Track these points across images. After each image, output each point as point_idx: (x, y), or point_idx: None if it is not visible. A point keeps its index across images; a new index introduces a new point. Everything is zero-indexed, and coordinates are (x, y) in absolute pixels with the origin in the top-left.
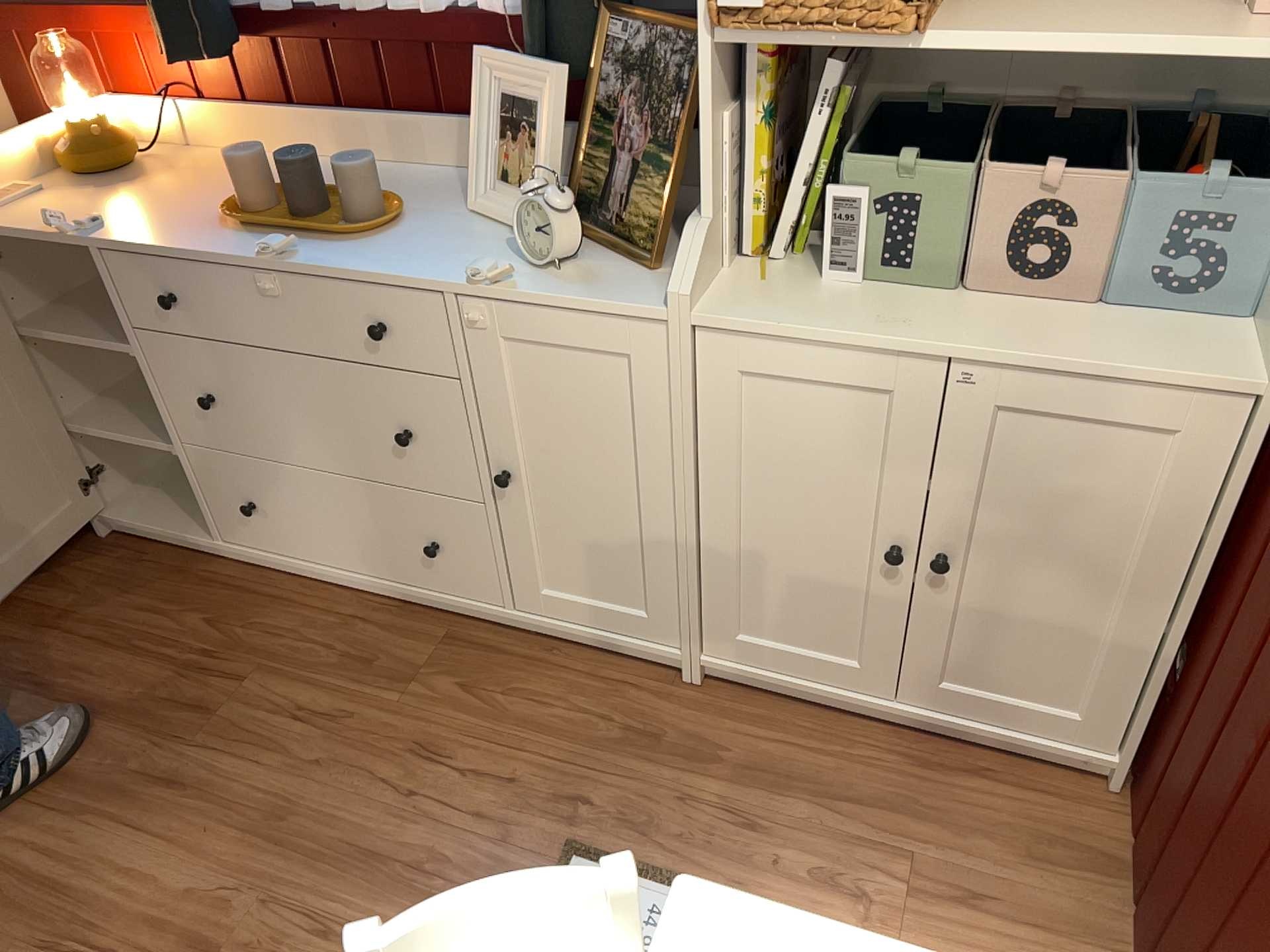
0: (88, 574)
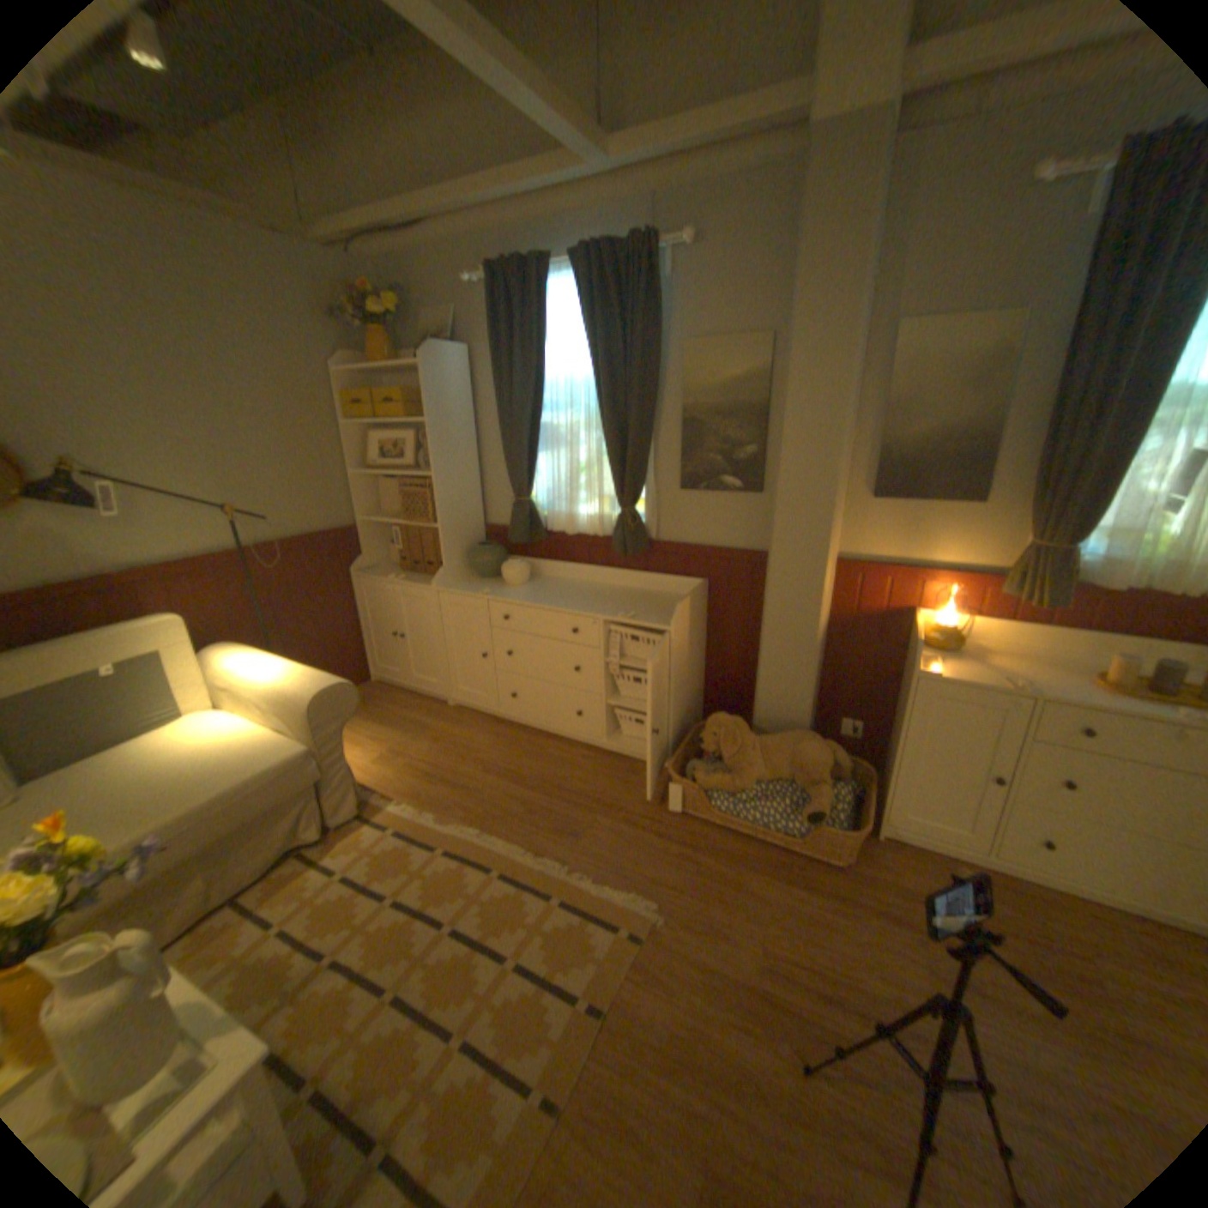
0: (896, 867)
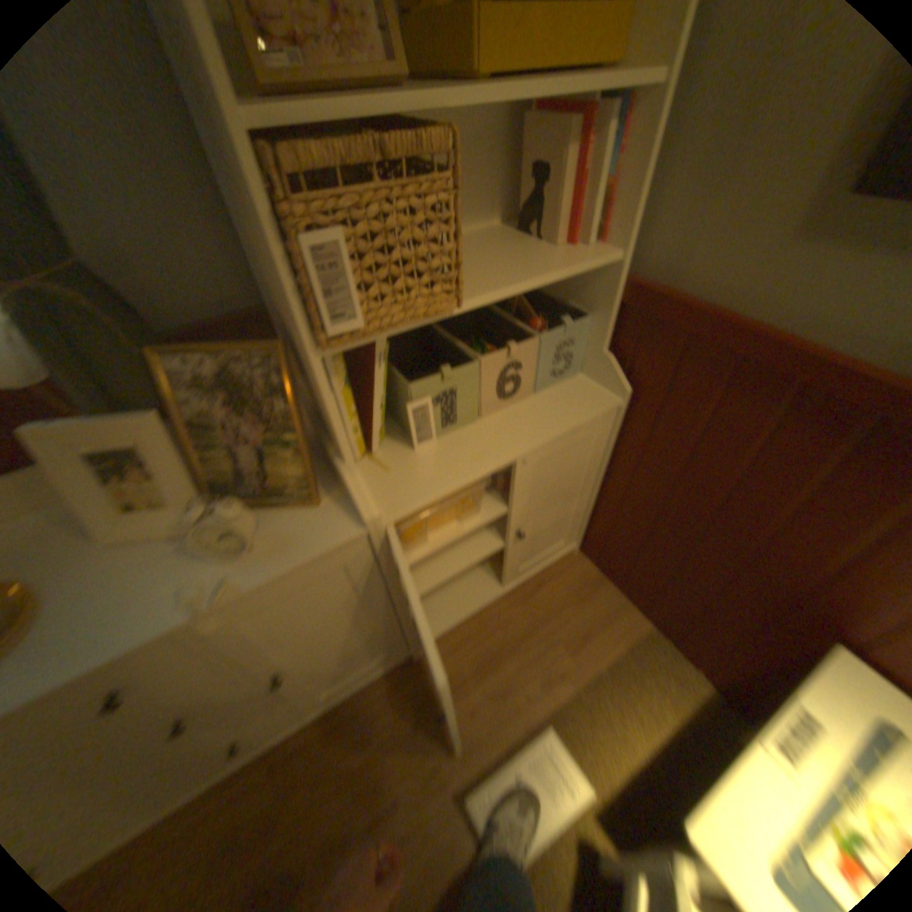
0: None
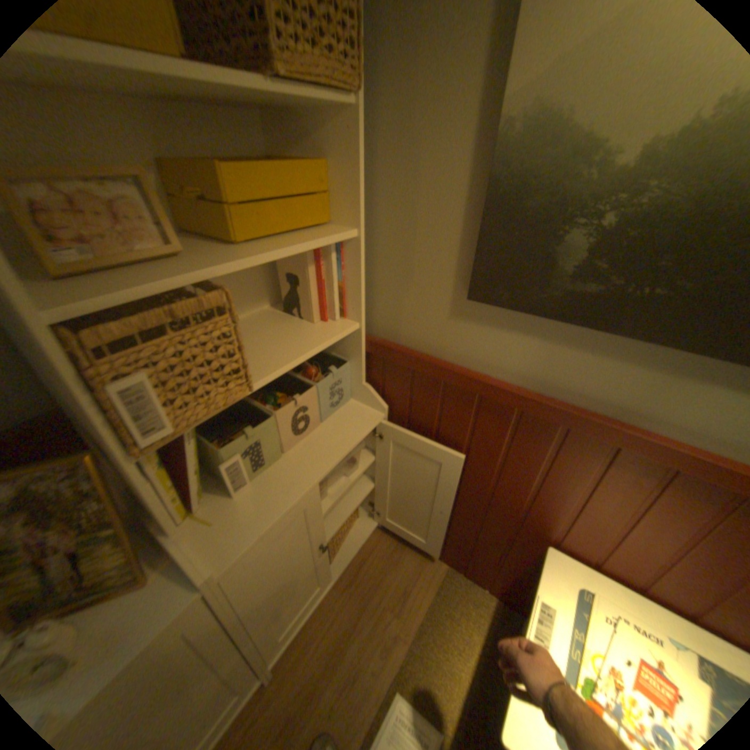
0: None
